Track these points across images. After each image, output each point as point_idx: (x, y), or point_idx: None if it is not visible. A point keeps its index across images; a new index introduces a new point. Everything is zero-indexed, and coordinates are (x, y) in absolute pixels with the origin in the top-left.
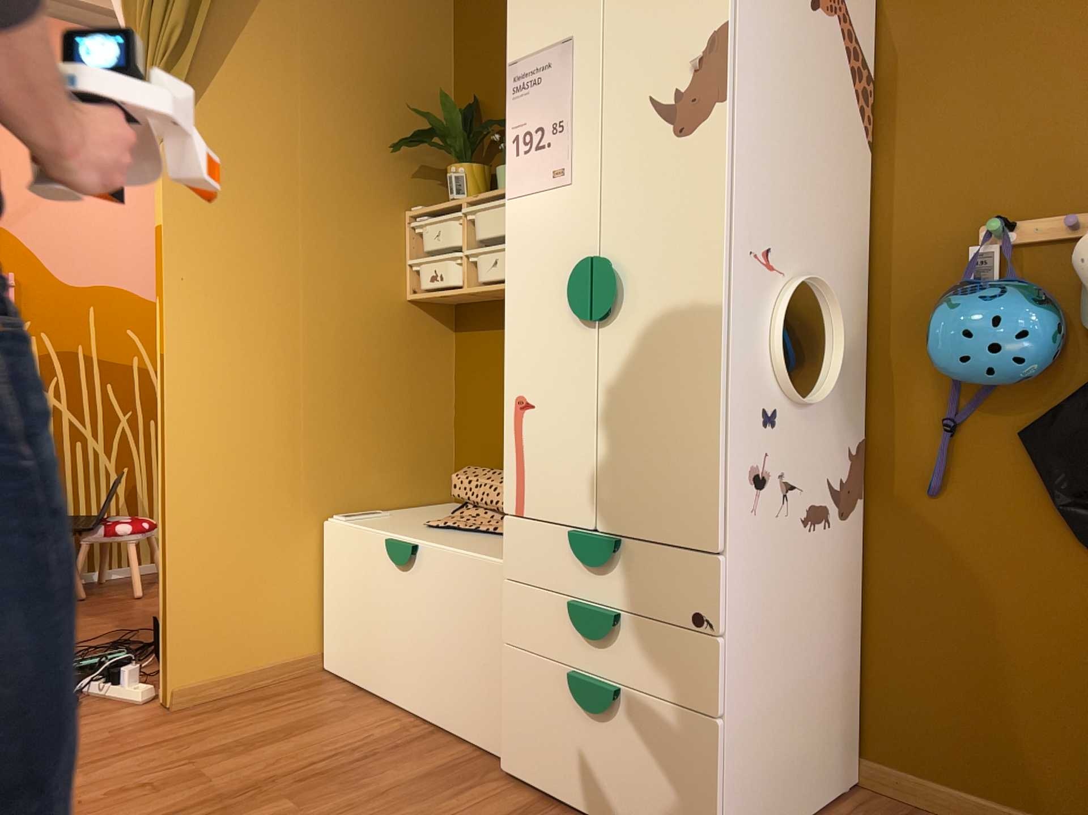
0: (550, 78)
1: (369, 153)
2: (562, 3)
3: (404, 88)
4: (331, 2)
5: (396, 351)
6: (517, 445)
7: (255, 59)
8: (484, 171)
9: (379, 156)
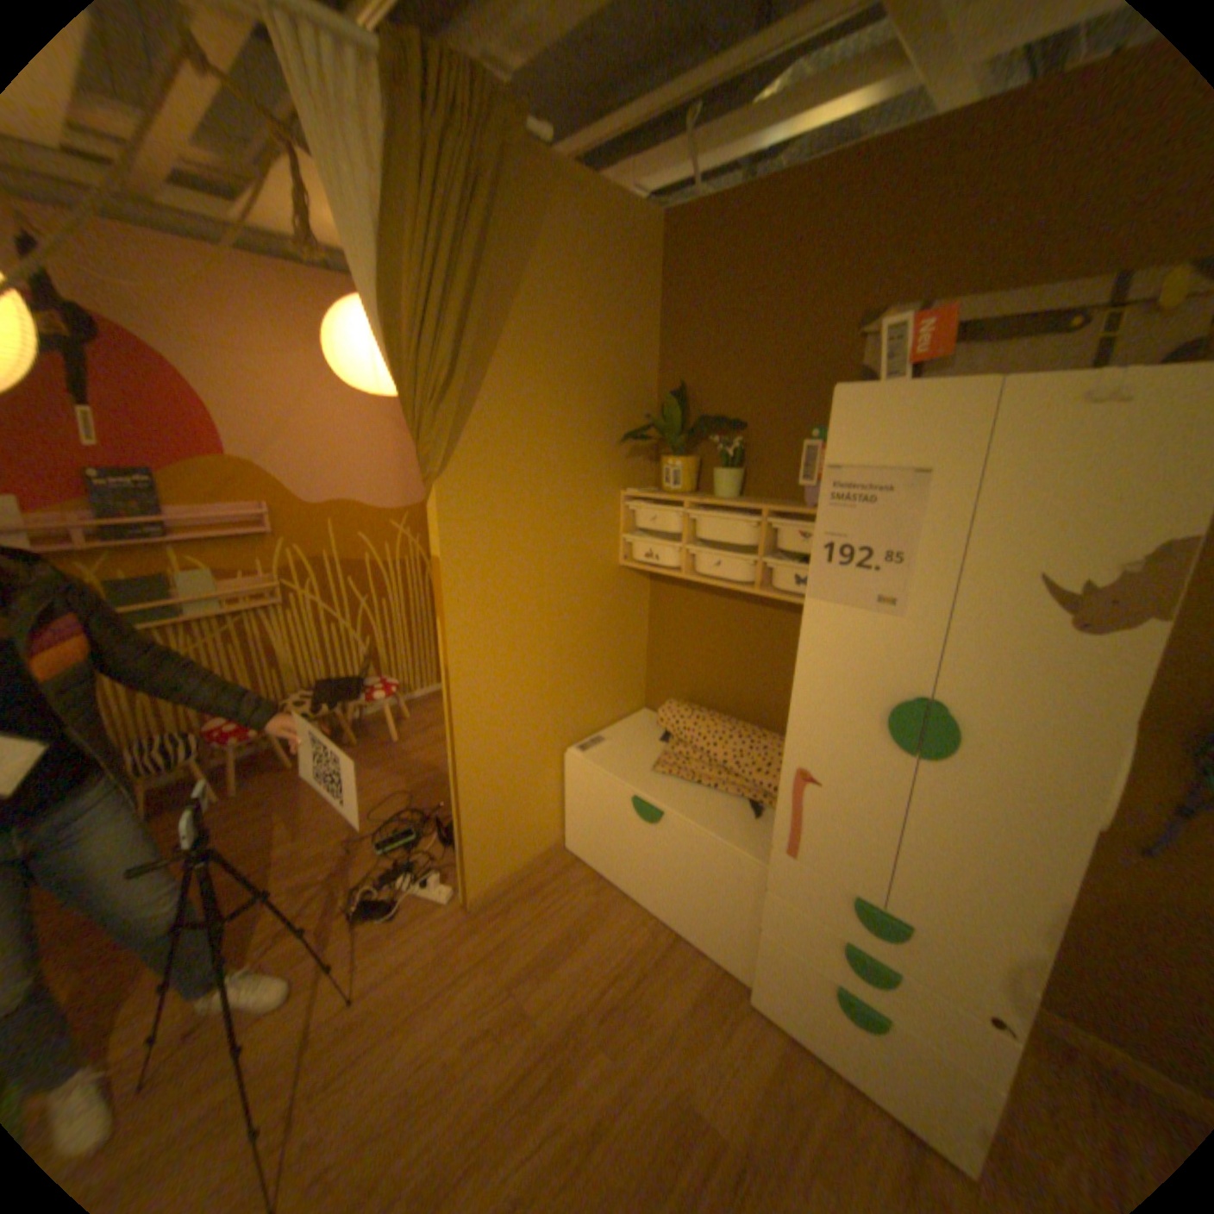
0: (890, 501)
1: (594, 445)
2: (922, 423)
3: (621, 374)
4: (564, 298)
5: (611, 608)
6: (795, 805)
7: (503, 375)
8: (696, 462)
9: (601, 445)
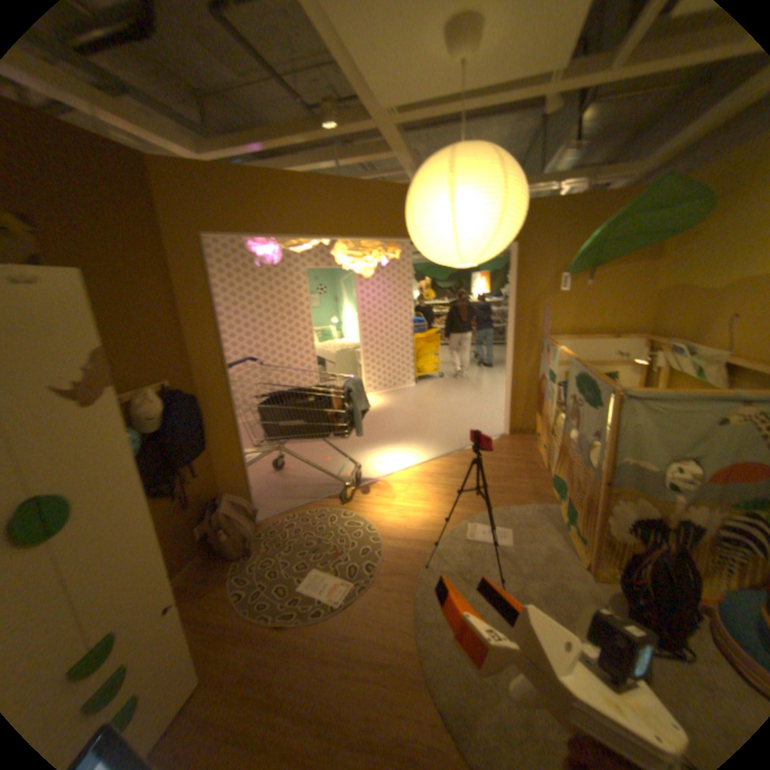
0: None
1: None
2: None
3: None
4: None
5: None
6: None
7: None
8: None
9: None
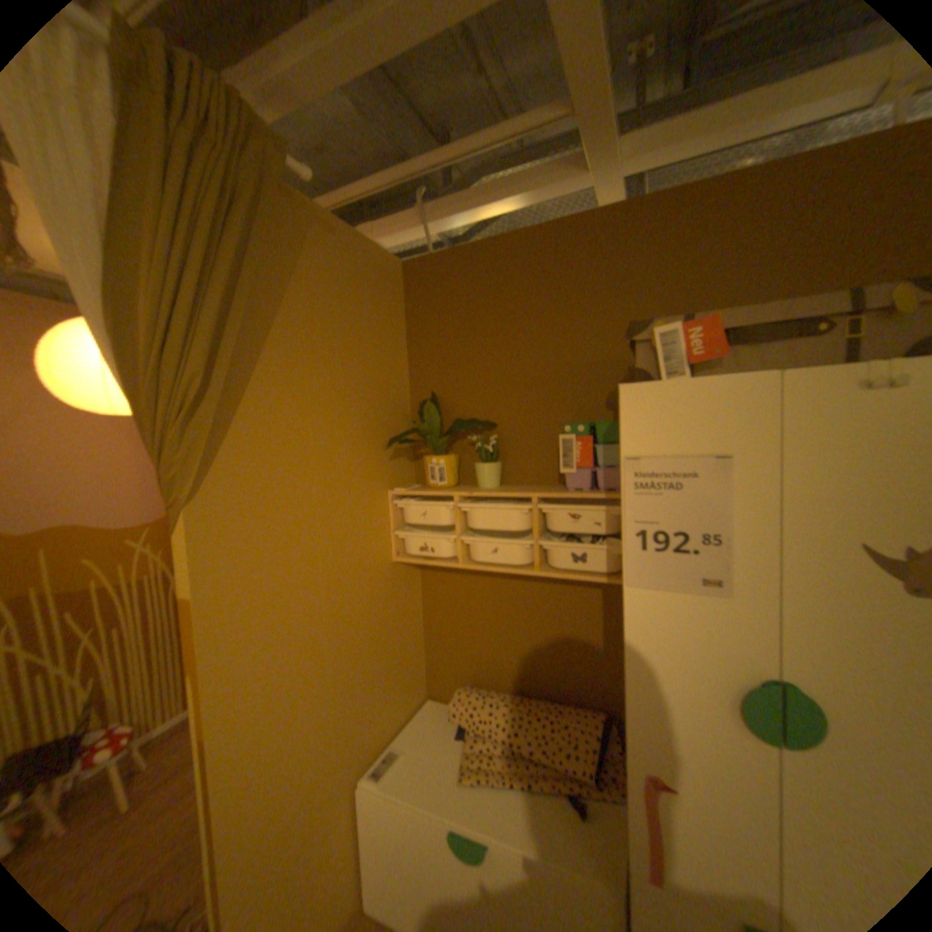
0: (698, 487)
1: (362, 451)
2: (714, 414)
3: (380, 388)
4: (326, 320)
5: (389, 606)
6: (651, 820)
7: (268, 388)
8: (457, 459)
9: (368, 450)
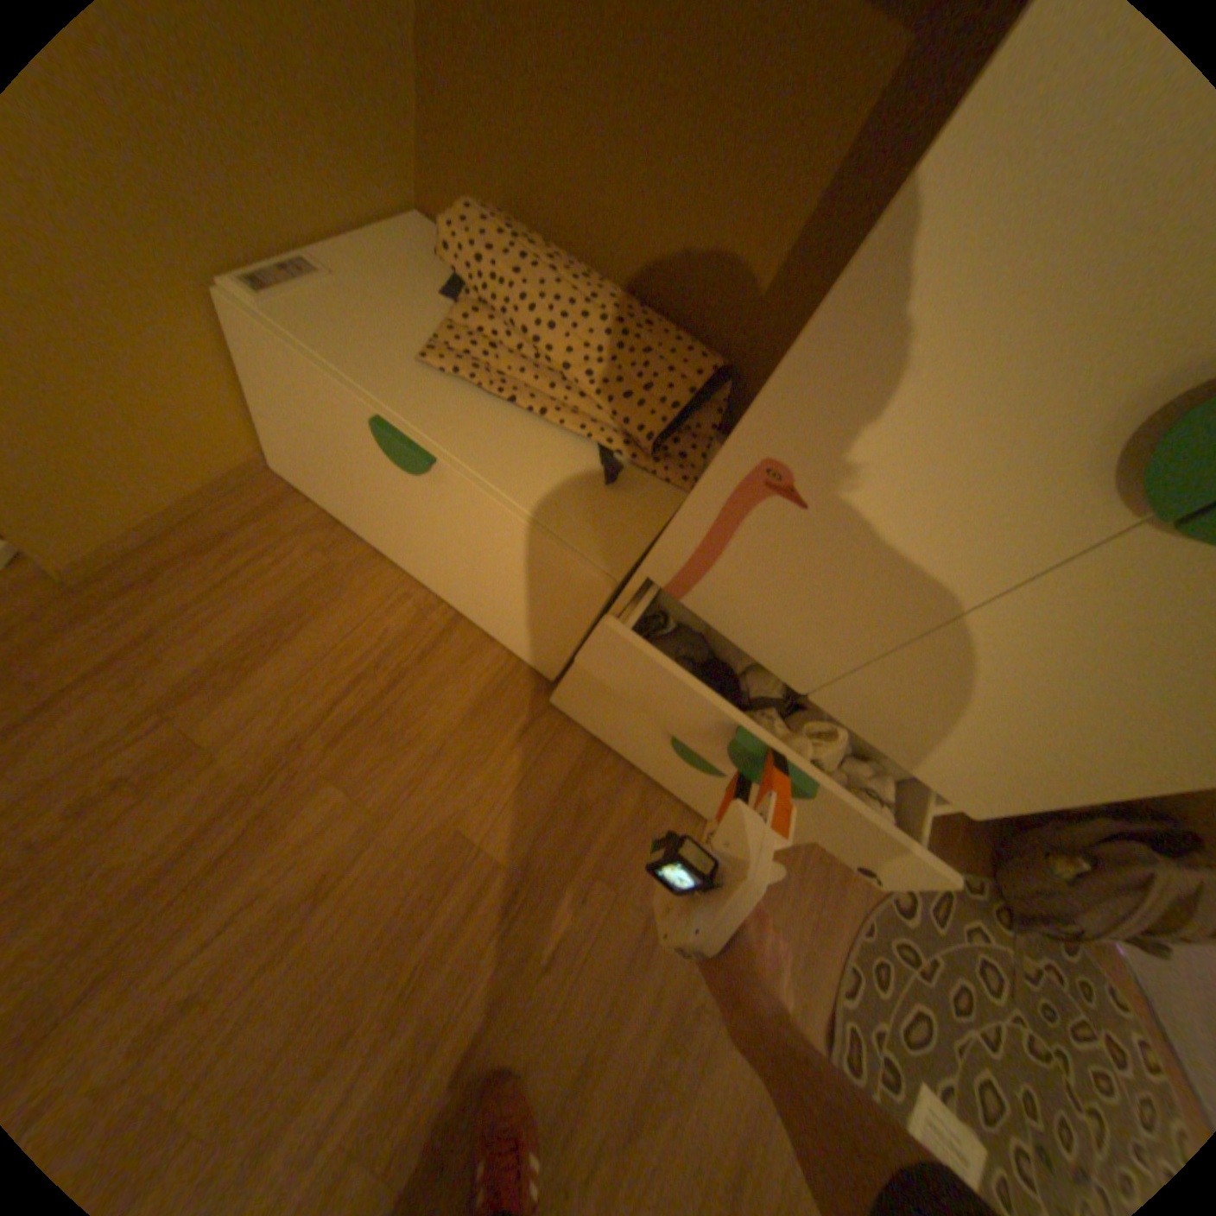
0: None
1: None
2: None
3: None
4: None
5: None
6: (721, 524)
7: None
8: None
9: None
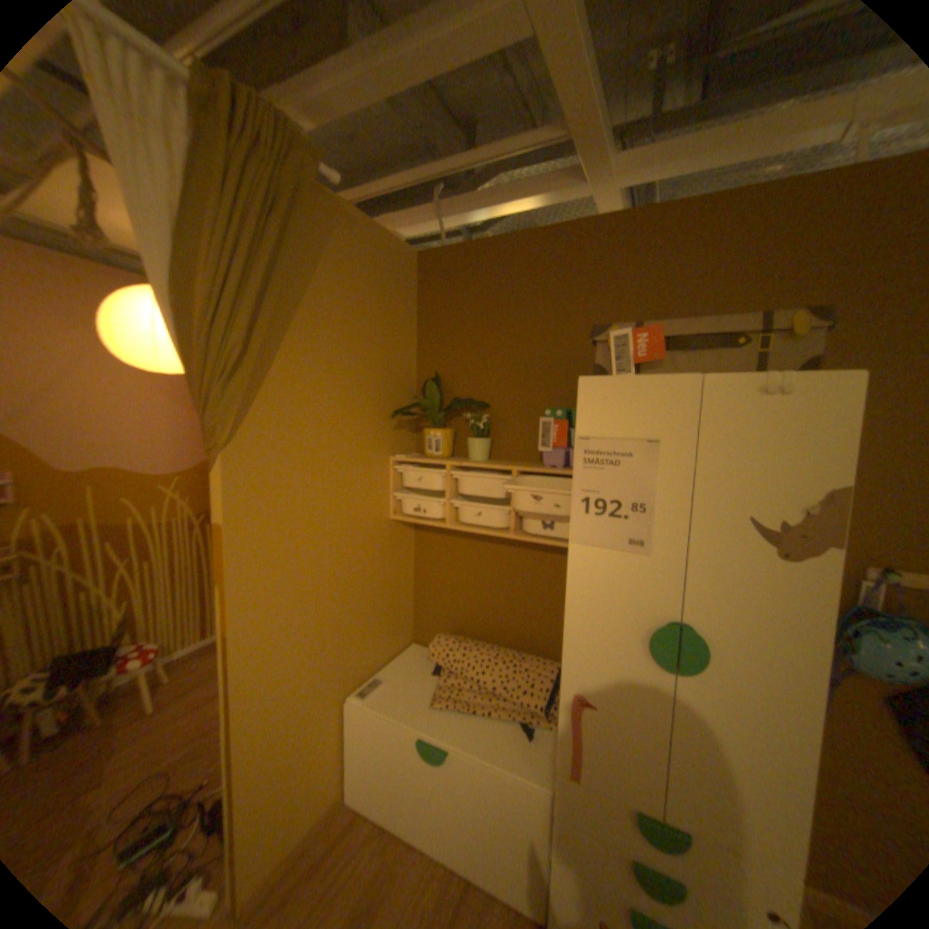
0: (631, 464)
1: (369, 419)
2: (648, 406)
3: (390, 365)
4: (345, 303)
5: (384, 557)
6: (574, 730)
7: (293, 359)
8: (453, 433)
9: (375, 419)
